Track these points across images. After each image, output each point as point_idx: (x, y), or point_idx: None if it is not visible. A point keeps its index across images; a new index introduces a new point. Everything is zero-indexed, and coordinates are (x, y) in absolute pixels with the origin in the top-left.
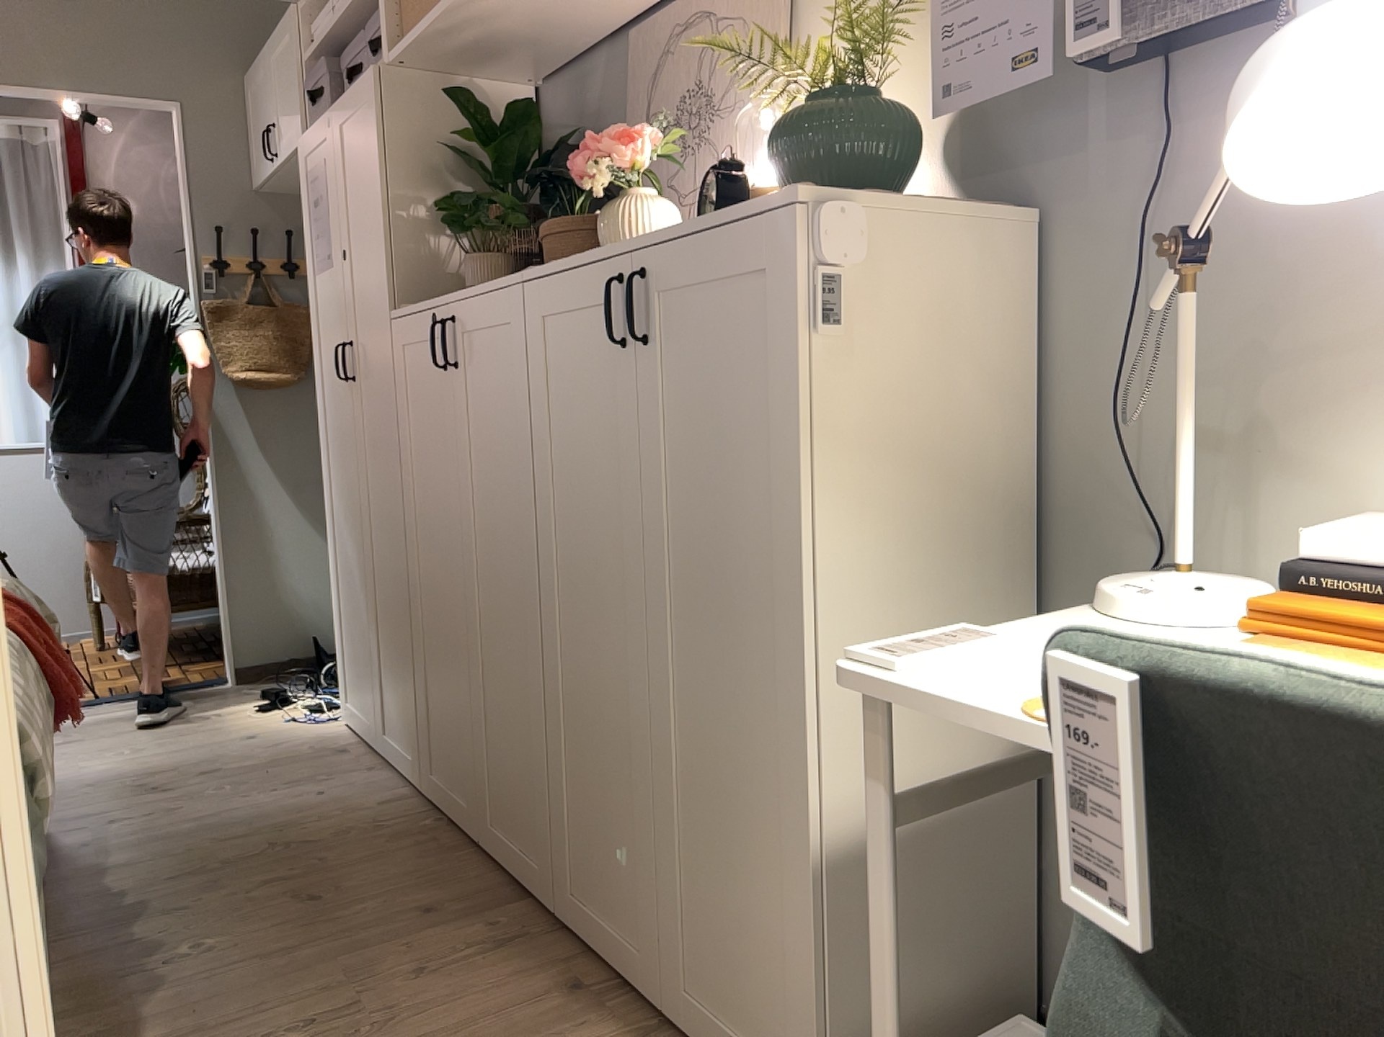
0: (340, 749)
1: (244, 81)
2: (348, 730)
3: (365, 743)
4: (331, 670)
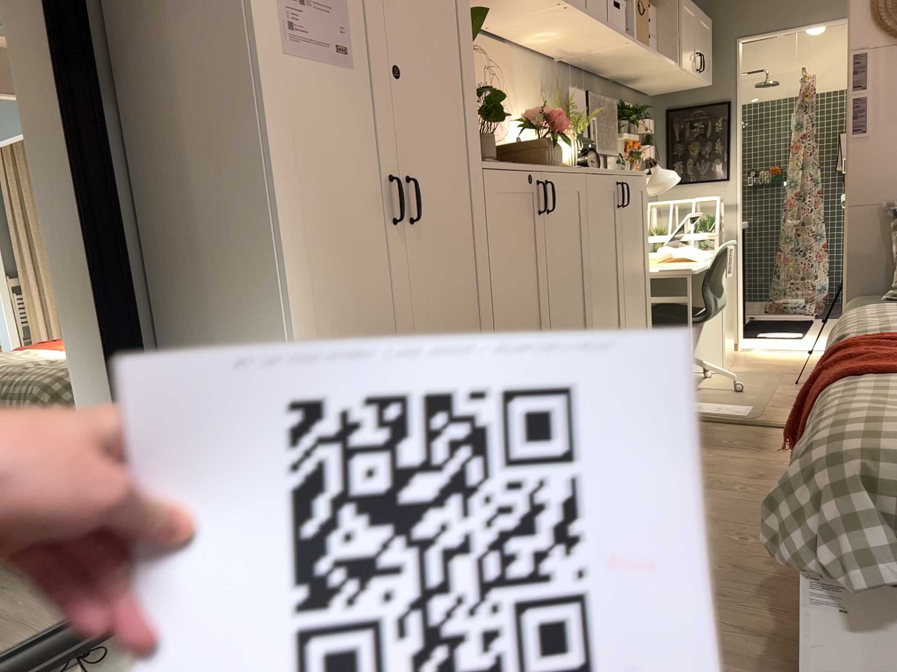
0: None
1: None
2: None
3: None
4: None
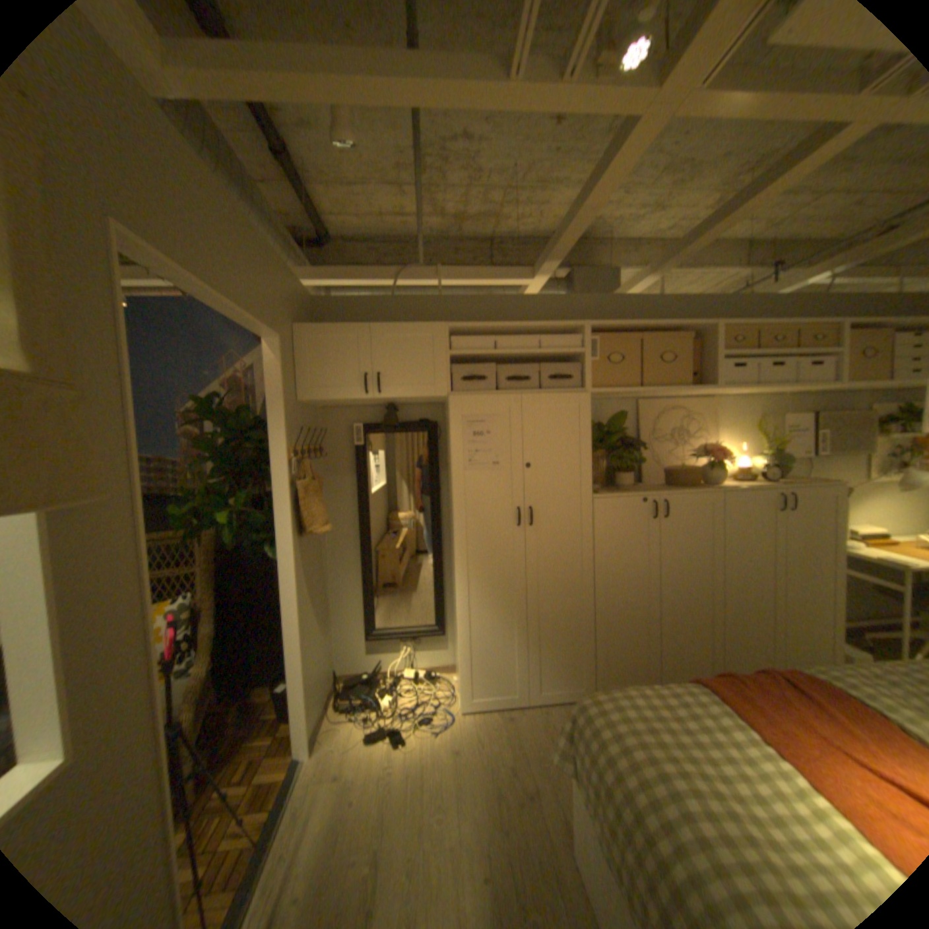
0: (509, 721)
1: (298, 328)
2: (478, 715)
3: (503, 712)
4: (373, 705)
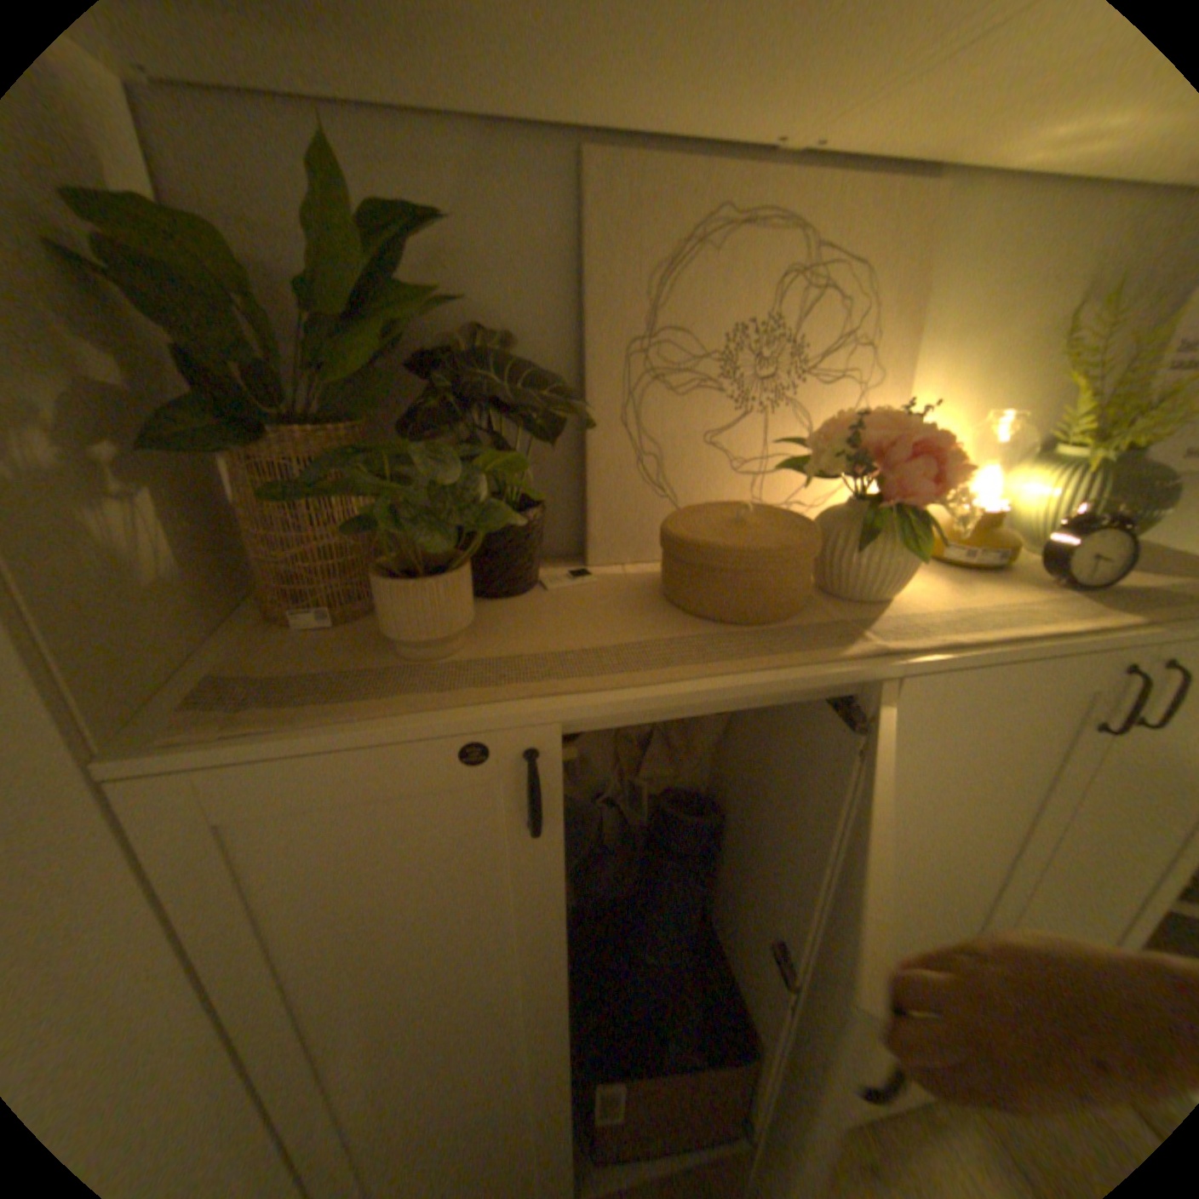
0: None
1: None
2: None
3: None
4: None
